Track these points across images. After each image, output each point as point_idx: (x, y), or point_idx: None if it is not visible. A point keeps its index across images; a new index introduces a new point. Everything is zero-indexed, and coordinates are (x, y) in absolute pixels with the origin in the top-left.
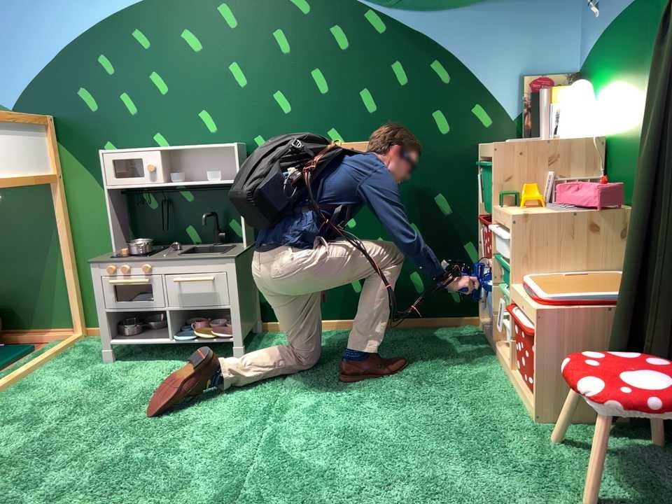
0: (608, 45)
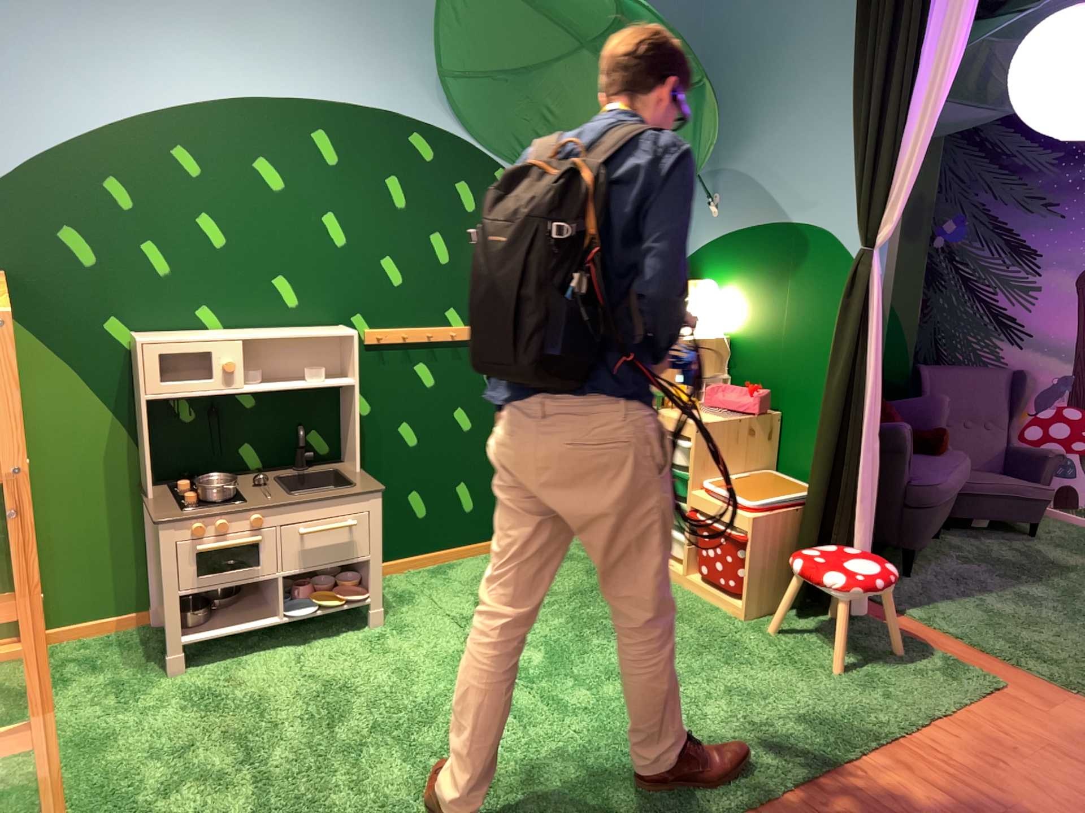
0: (728, 253)
